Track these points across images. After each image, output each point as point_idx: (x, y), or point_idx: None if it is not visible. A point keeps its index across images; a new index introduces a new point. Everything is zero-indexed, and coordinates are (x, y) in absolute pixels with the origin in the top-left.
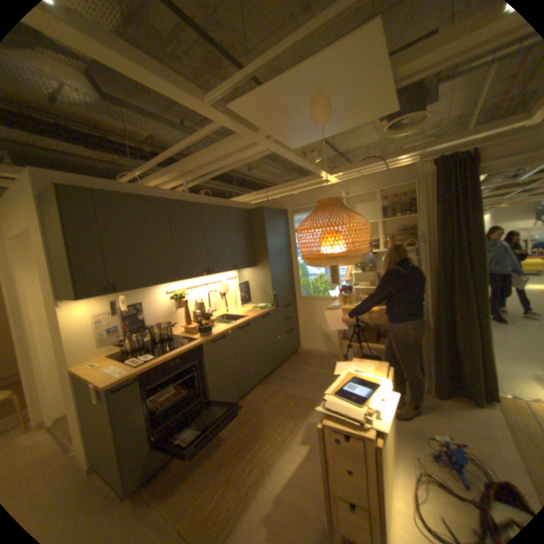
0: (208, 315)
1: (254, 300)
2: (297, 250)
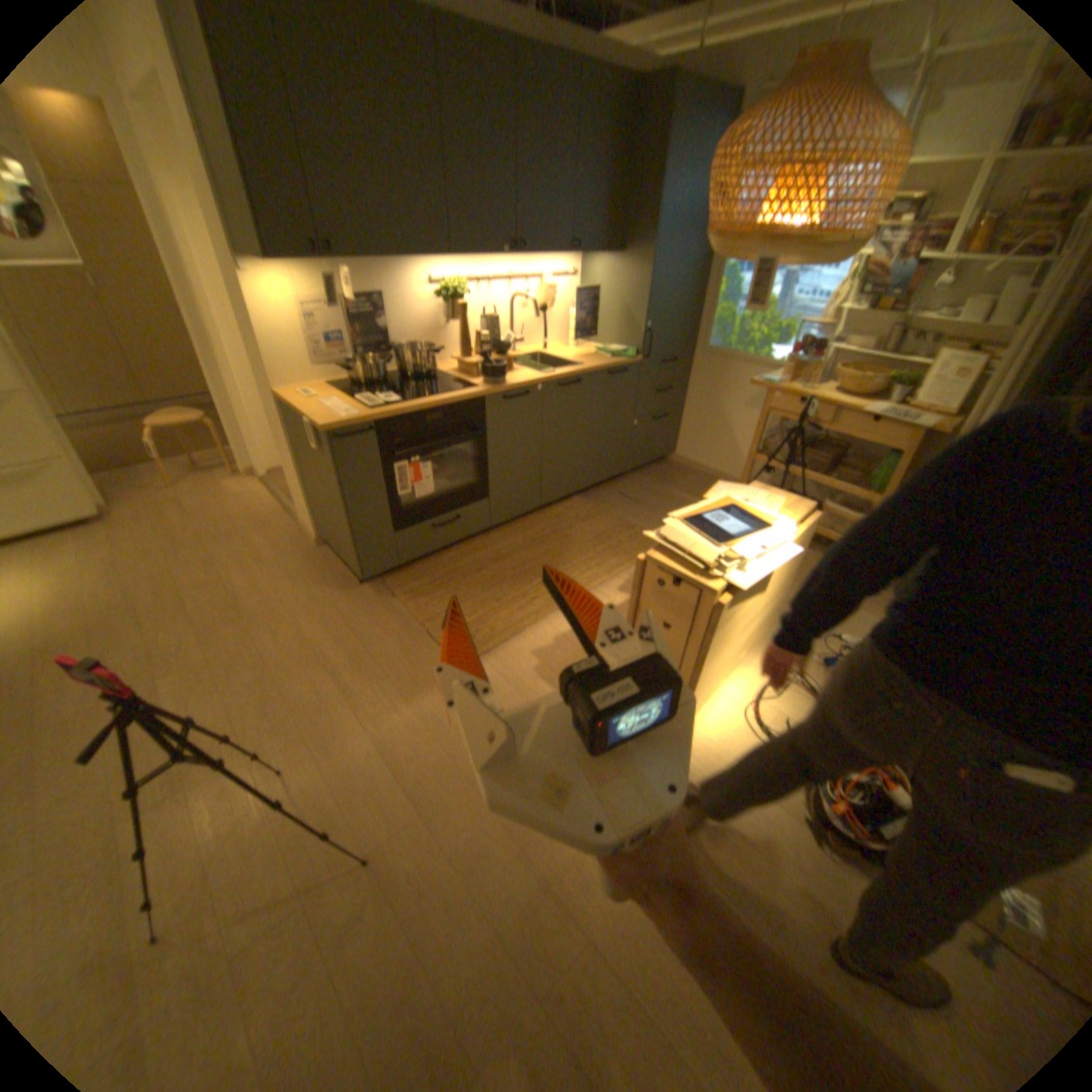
0: (503, 344)
1: (602, 335)
2: None
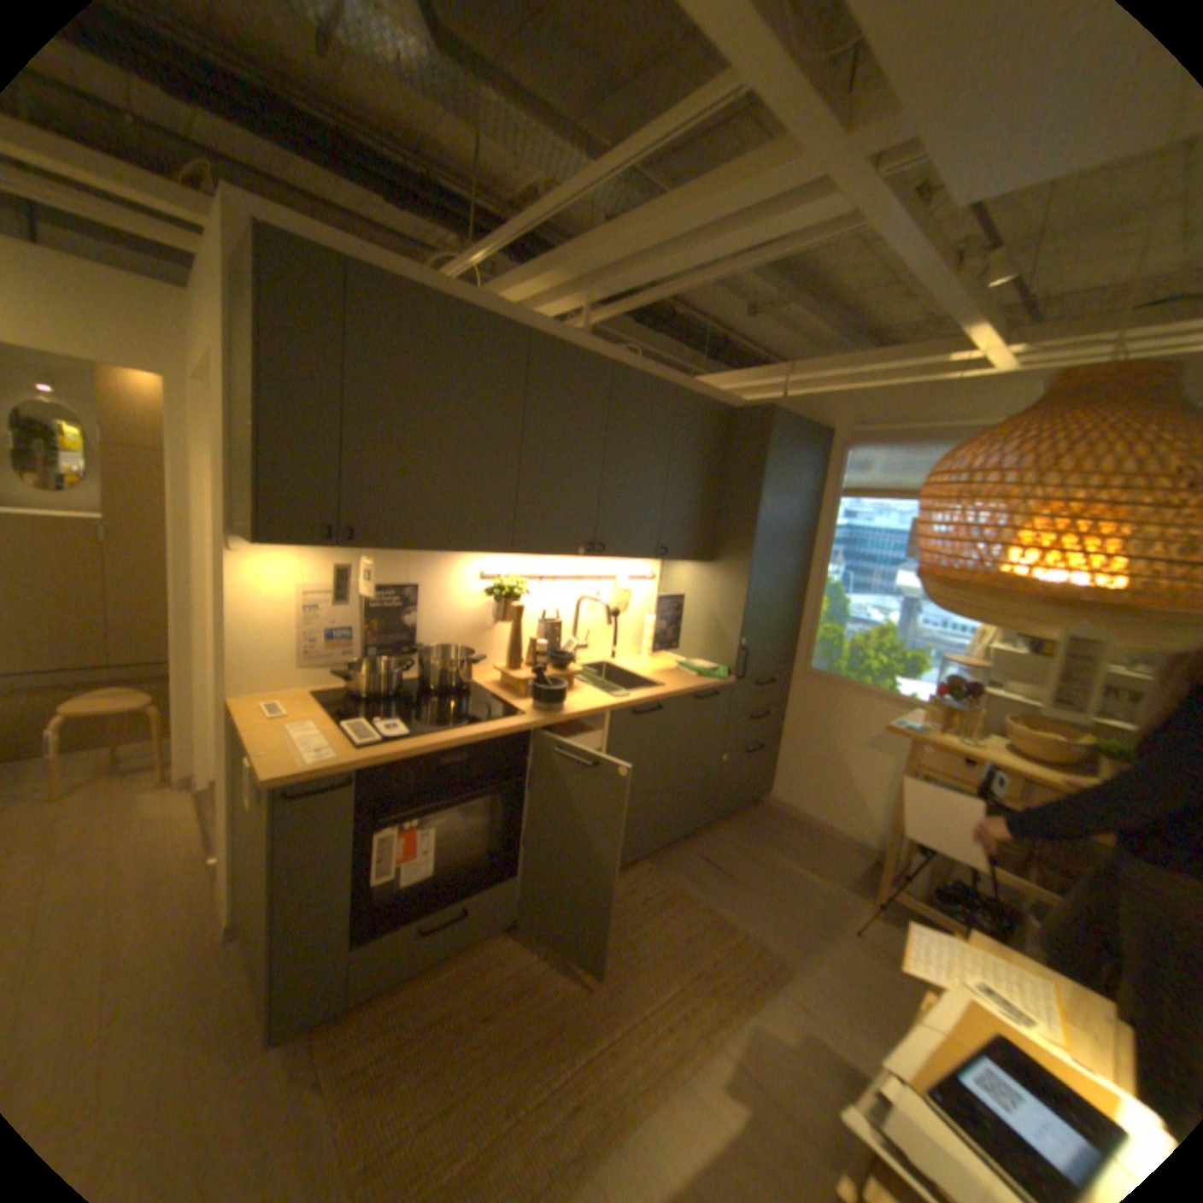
0: (566, 655)
1: (685, 646)
2: (831, 545)
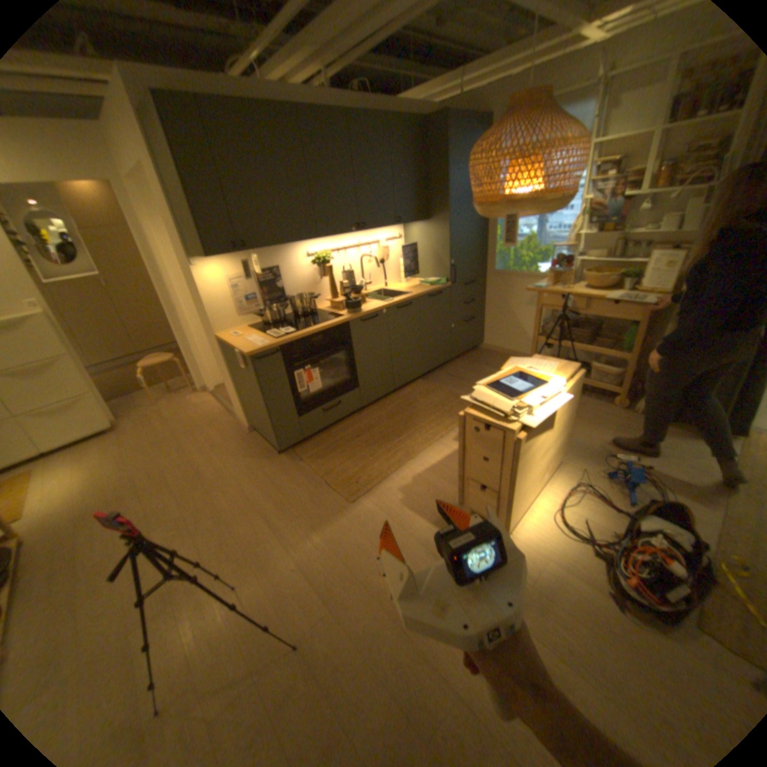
0: (358, 287)
1: (422, 272)
2: None
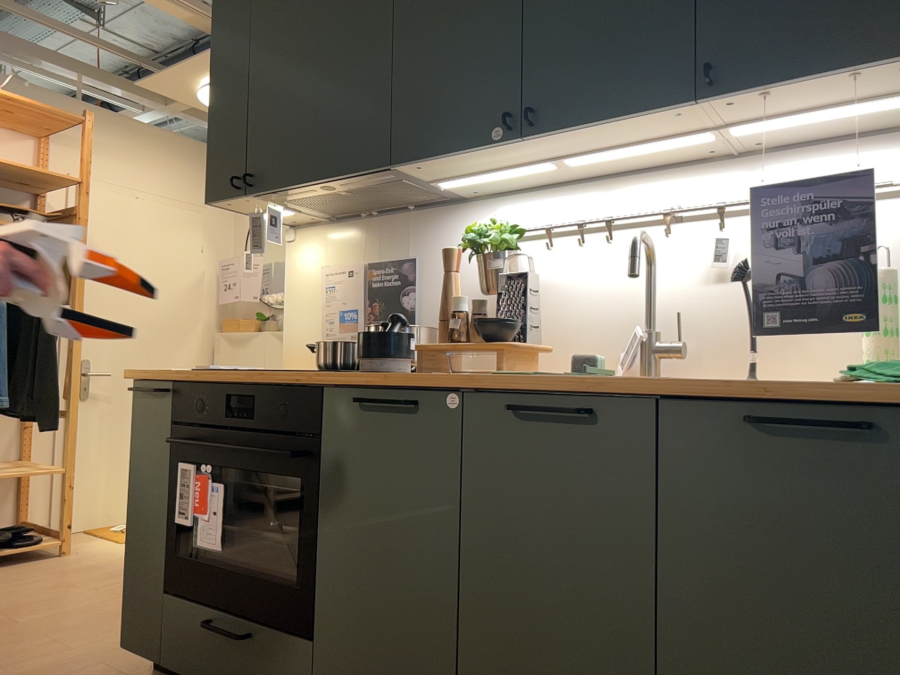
0: (511, 322)
1: None
2: None
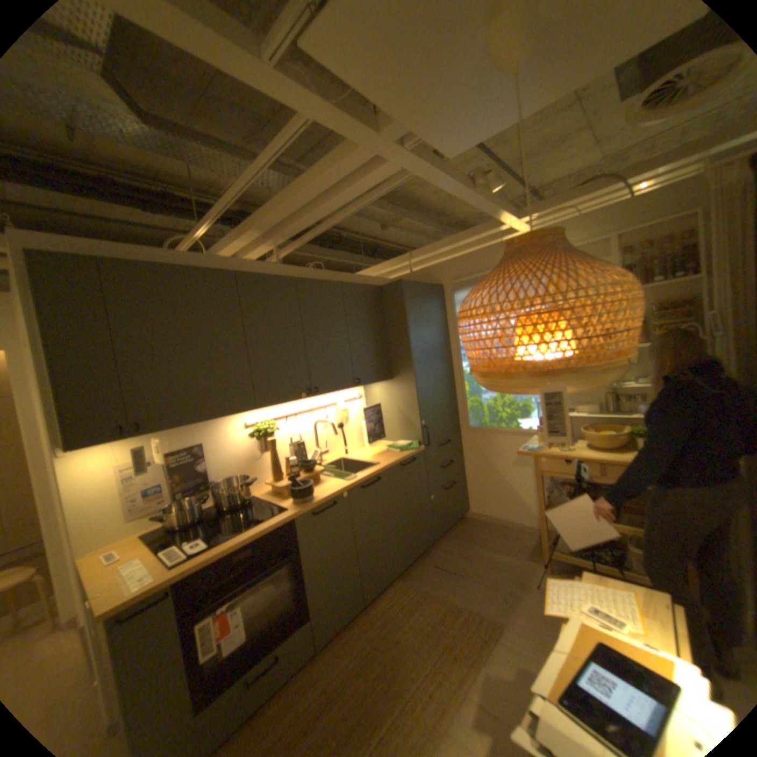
0: (311, 462)
1: (390, 434)
2: (460, 351)
